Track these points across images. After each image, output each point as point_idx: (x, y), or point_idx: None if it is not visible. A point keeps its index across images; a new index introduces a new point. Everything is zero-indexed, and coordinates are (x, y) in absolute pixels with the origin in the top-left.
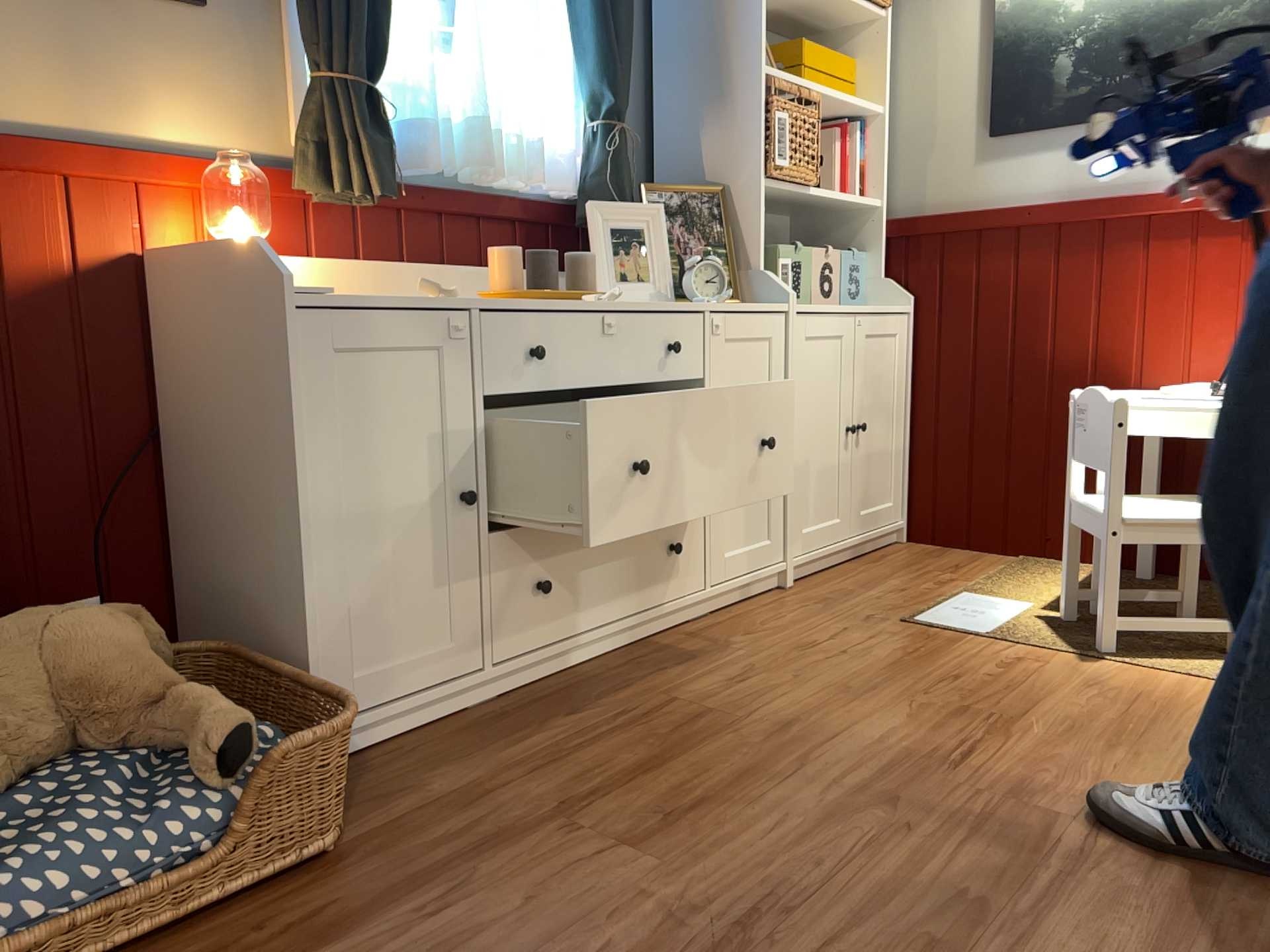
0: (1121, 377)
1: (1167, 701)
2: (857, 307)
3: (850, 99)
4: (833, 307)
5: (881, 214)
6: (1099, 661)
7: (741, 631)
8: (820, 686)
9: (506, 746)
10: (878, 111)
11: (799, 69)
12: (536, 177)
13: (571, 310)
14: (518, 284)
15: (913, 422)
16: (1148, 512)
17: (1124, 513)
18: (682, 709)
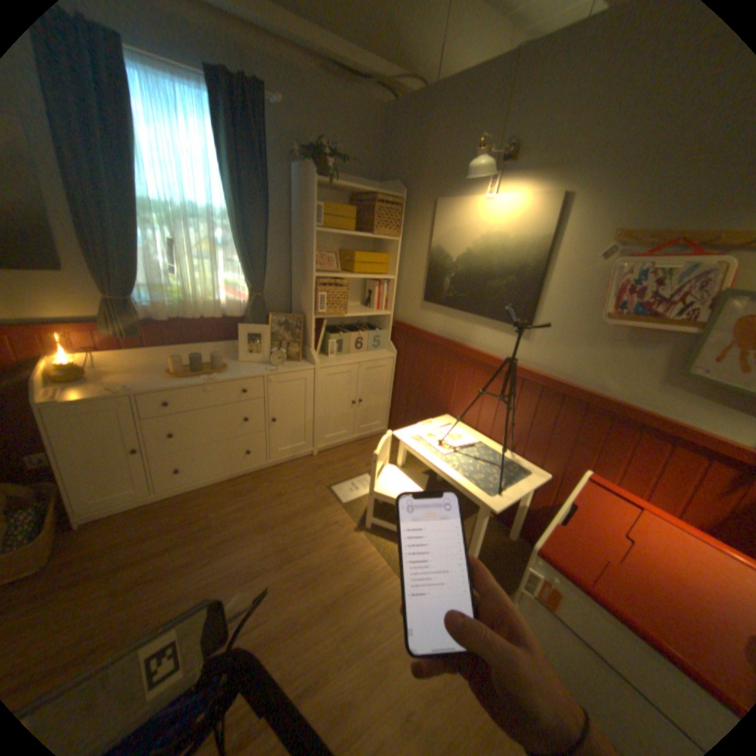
0: (447, 409)
1: (352, 567)
2: (363, 359)
3: (384, 271)
4: (354, 358)
5: (390, 318)
6: (359, 534)
7: (270, 481)
8: (256, 522)
9: (136, 530)
10: (391, 279)
11: (353, 263)
12: (215, 316)
13: (186, 388)
14: (178, 371)
15: (392, 395)
16: (389, 489)
17: (378, 488)
18: (203, 524)
